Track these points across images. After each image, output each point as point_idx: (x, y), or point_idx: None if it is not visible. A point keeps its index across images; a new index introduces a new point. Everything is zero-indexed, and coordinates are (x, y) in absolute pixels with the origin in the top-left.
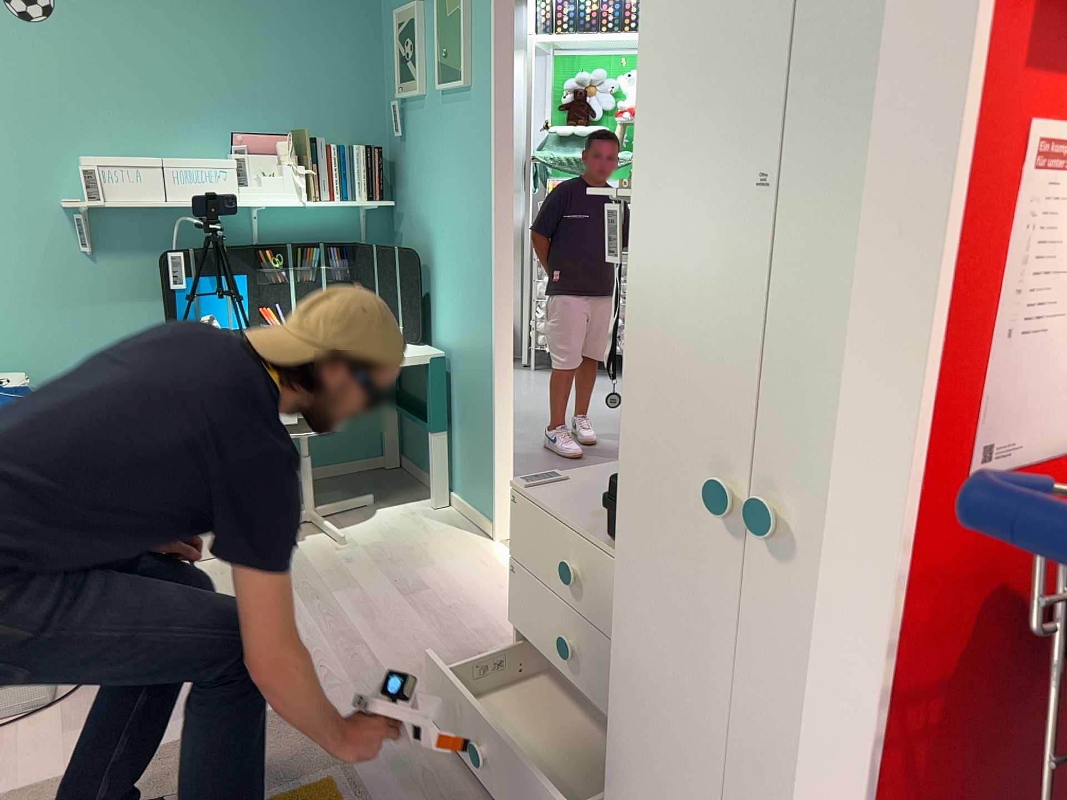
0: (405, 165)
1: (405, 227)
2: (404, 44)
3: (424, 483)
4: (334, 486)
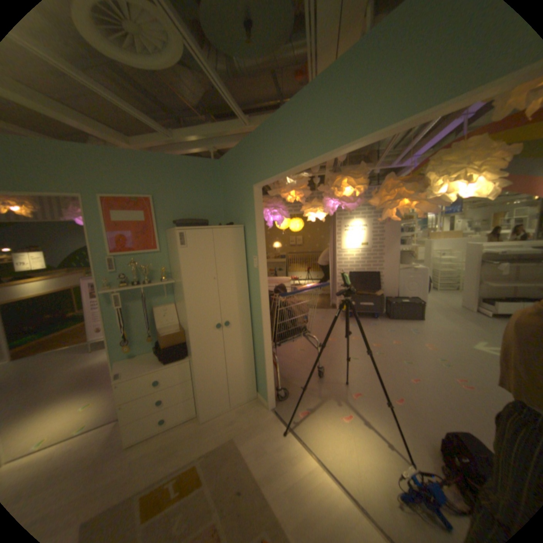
0: None
1: None
2: None
3: None
4: None
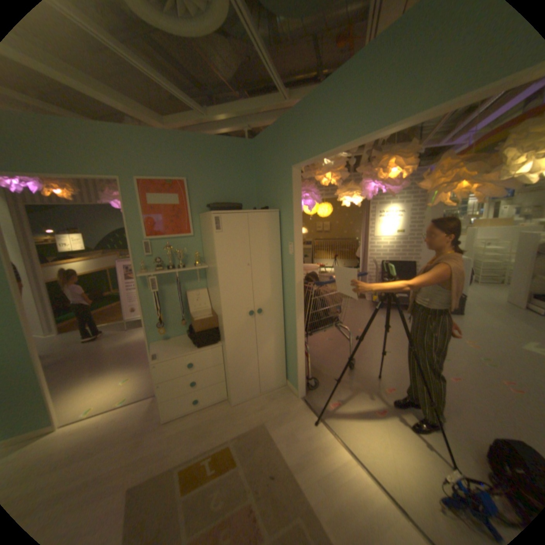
0: None
1: None
2: None
3: None
4: None
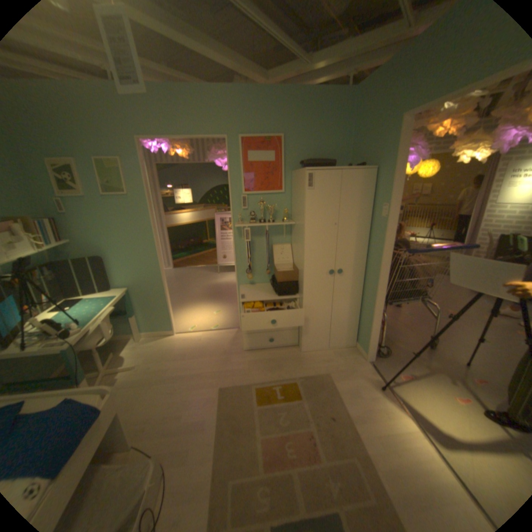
0: (66, 224)
1: (71, 249)
2: (59, 173)
3: (116, 339)
4: (80, 363)
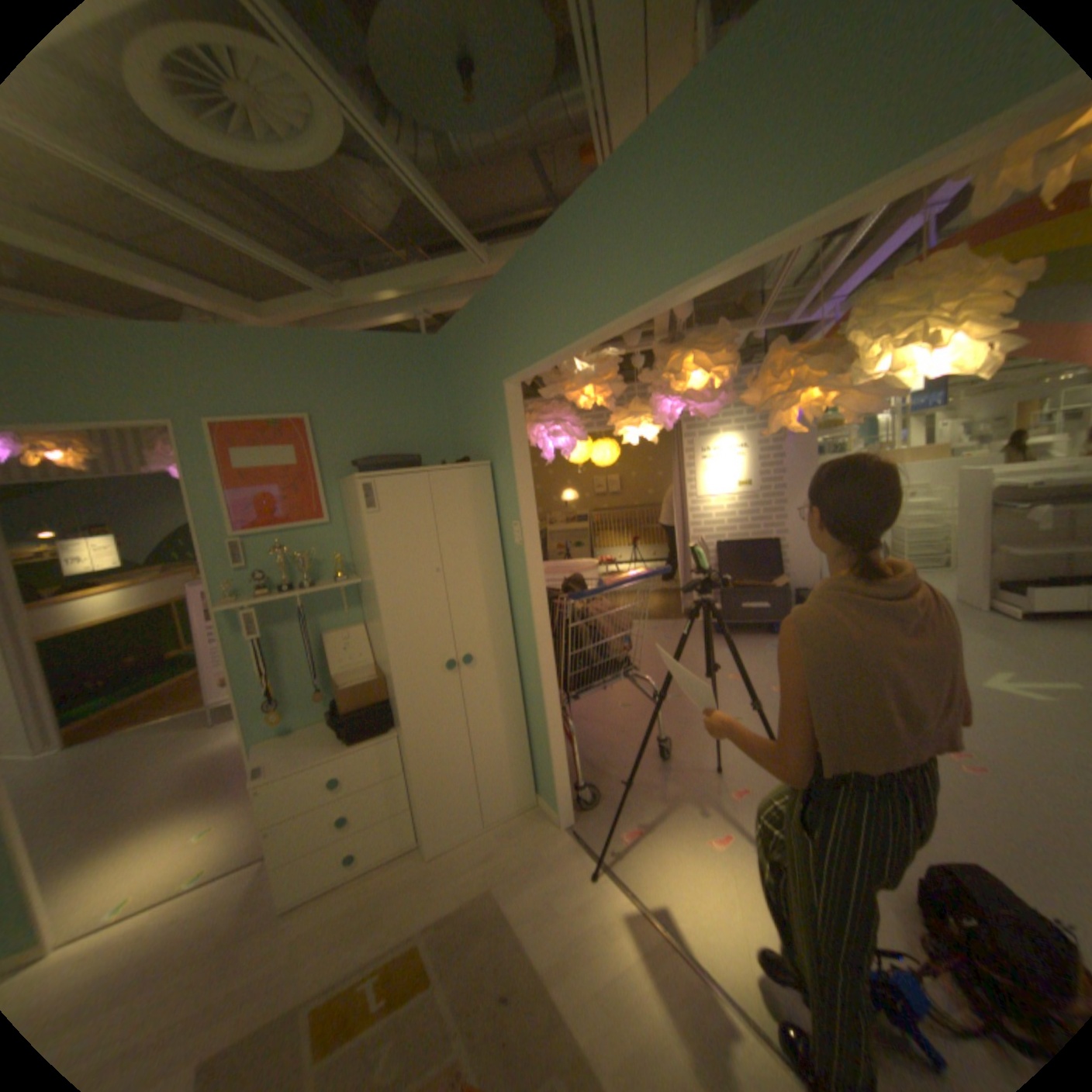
0: None
1: None
2: None
3: None
4: None
